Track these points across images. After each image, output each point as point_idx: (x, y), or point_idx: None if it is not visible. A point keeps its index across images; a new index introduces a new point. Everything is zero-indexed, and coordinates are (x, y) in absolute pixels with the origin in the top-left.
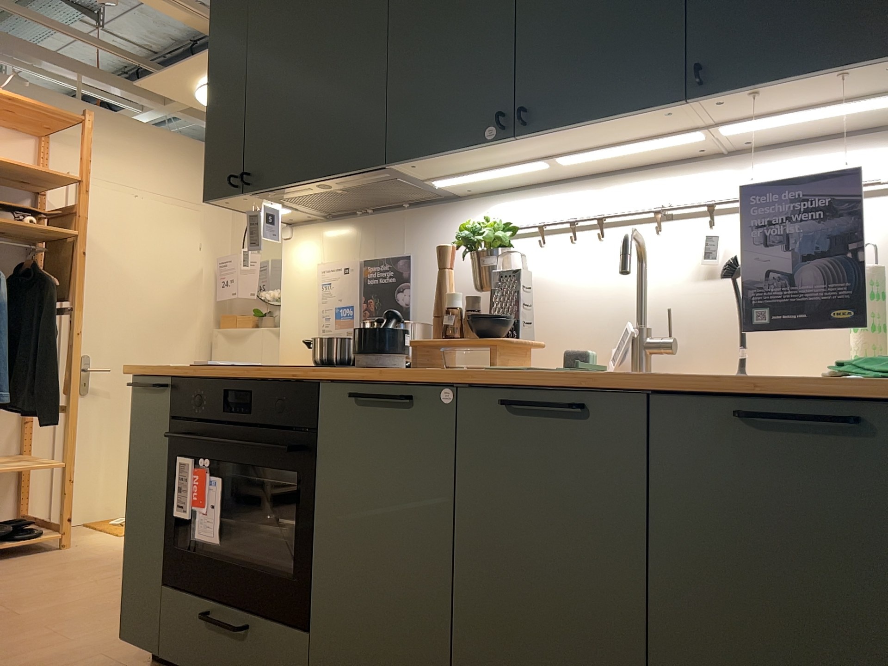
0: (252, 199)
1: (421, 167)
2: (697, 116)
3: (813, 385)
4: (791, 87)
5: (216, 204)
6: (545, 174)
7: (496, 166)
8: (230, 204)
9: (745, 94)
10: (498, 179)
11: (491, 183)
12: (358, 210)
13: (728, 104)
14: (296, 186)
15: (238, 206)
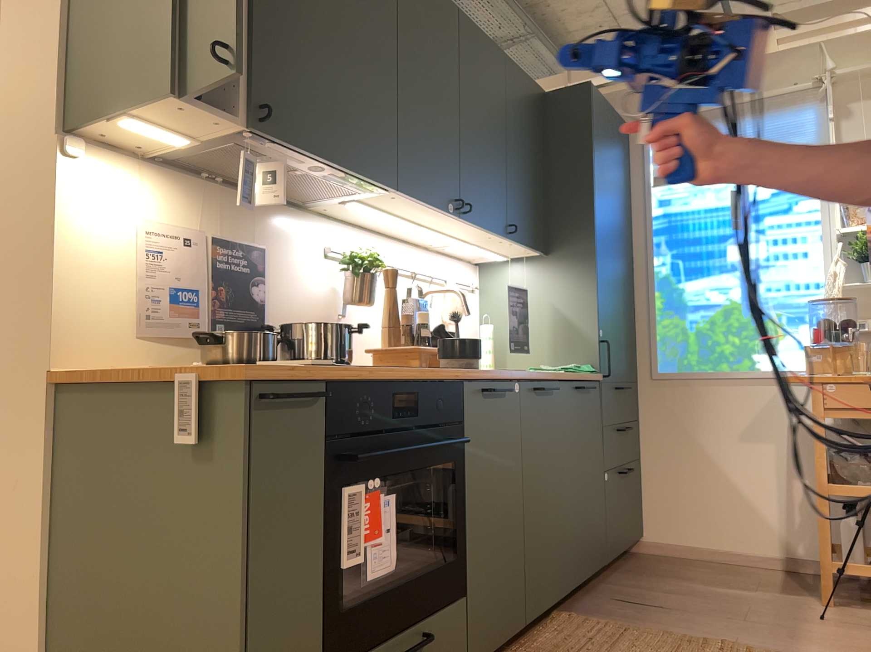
0: (219, 126)
1: (387, 197)
2: (488, 240)
3: (581, 376)
4: (517, 245)
5: (169, 101)
6: (374, 222)
7: (399, 215)
8: (174, 110)
9: (513, 242)
10: (357, 213)
11: (342, 212)
12: (208, 173)
13: (501, 241)
14: (306, 156)
15: (162, 112)
